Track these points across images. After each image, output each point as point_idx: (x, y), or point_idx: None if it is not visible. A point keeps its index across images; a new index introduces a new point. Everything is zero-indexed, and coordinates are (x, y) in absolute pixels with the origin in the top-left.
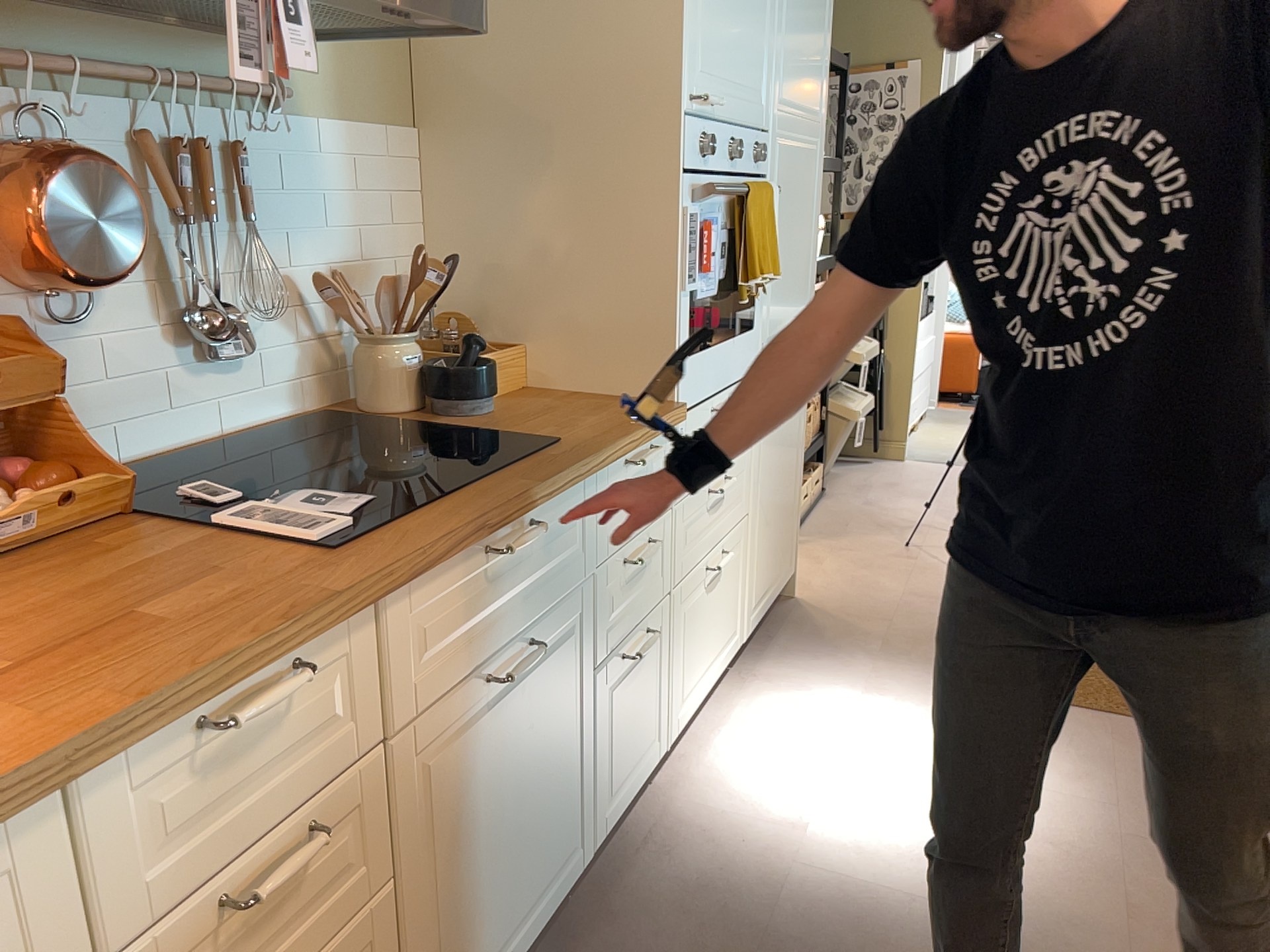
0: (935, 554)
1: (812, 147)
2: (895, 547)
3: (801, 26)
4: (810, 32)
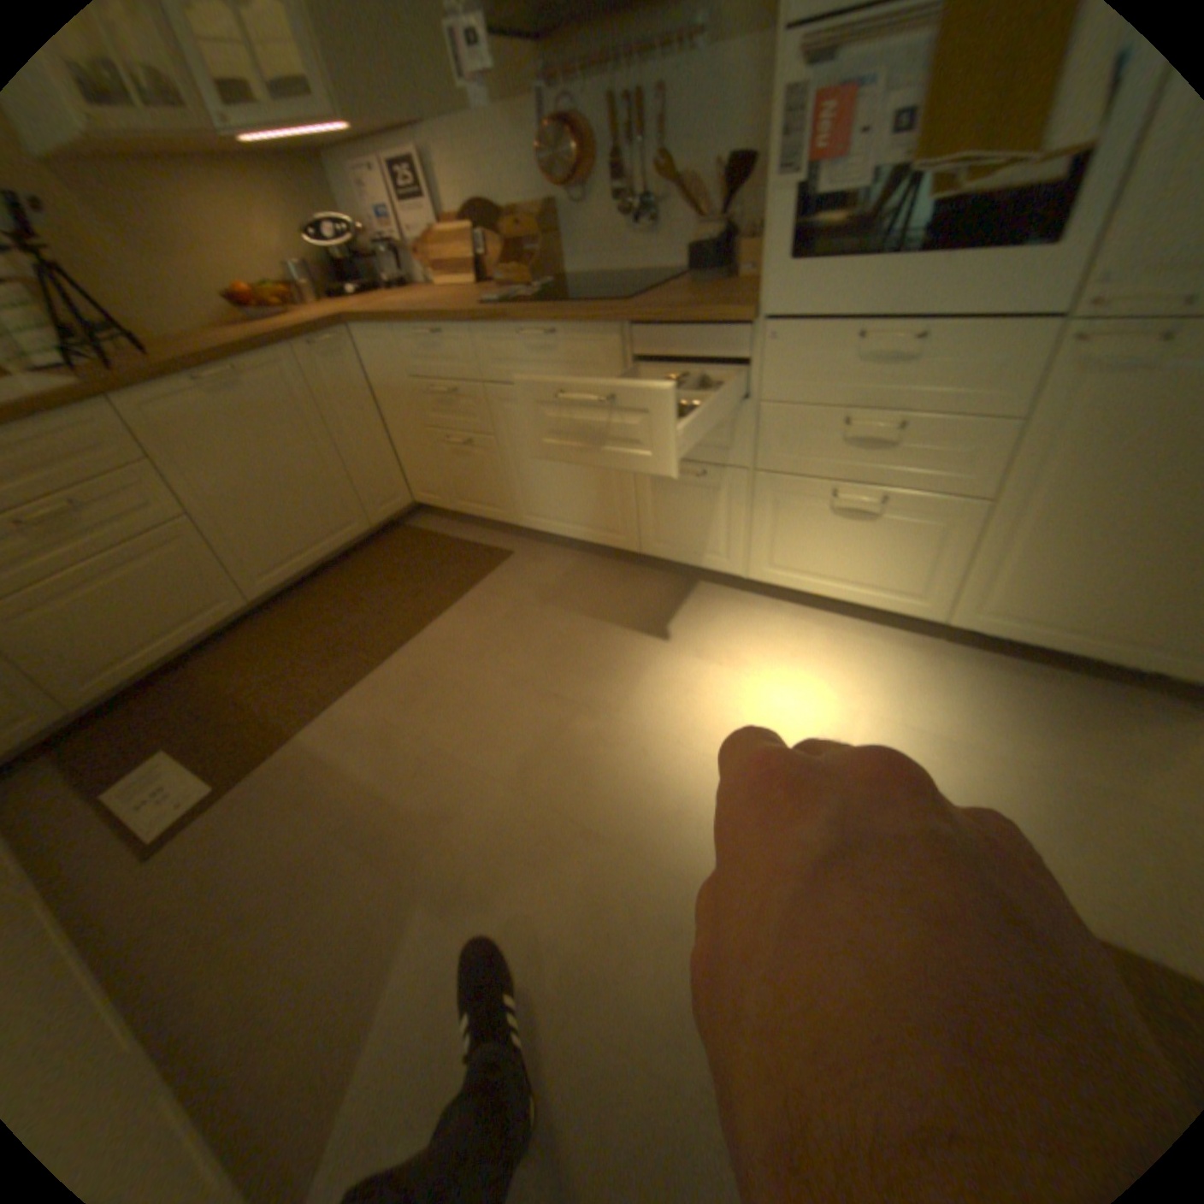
0: None
1: None
2: None
3: None
4: None
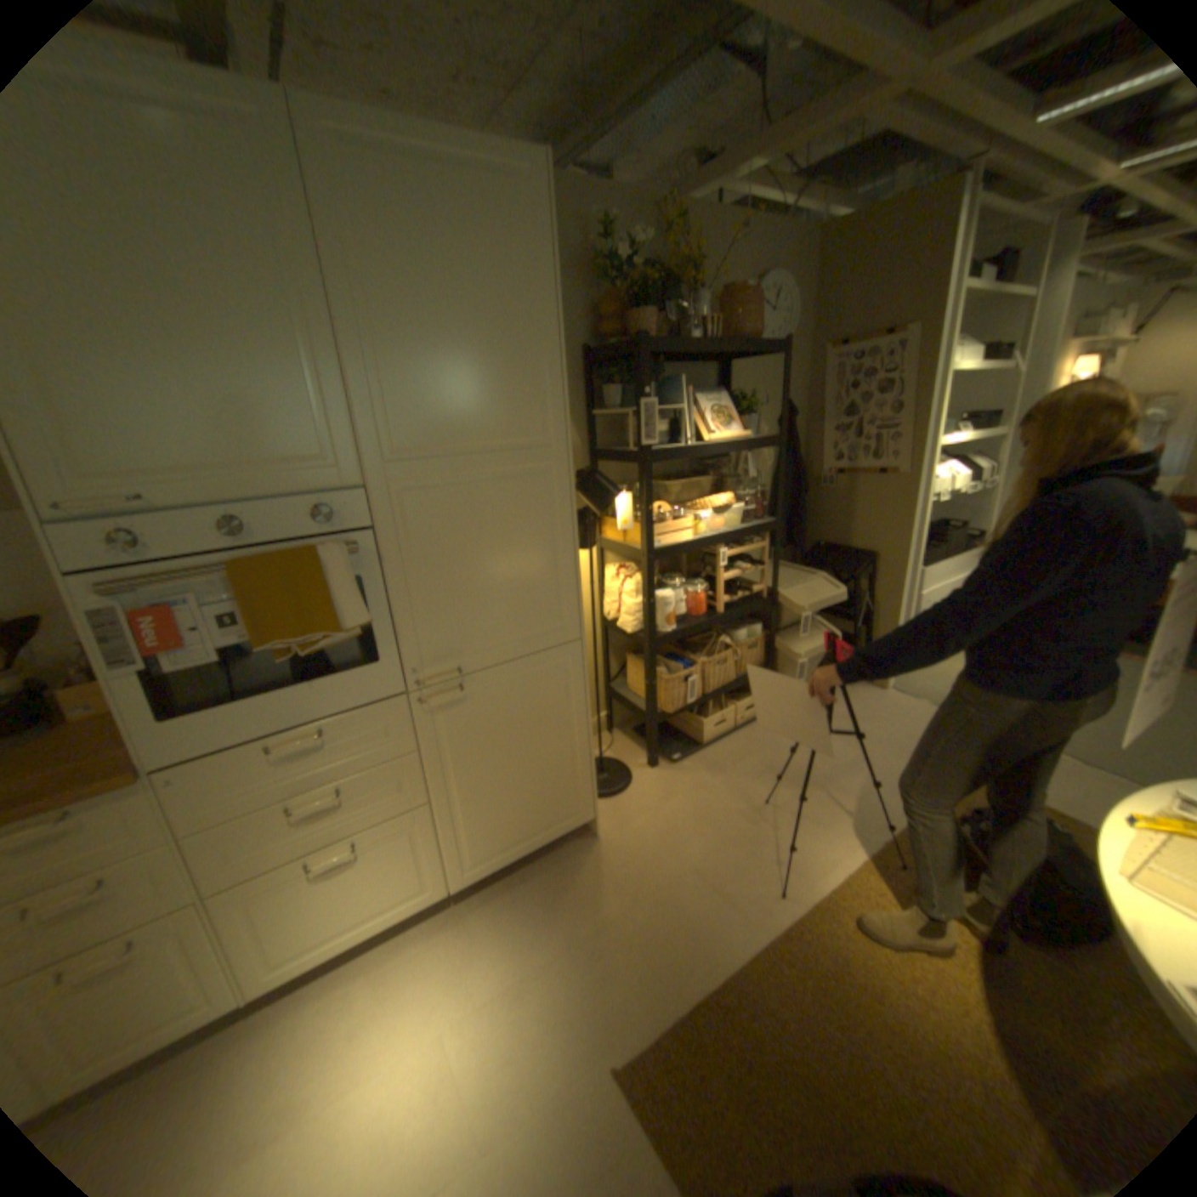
0: (781, 827)
1: (527, 471)
2: (753, 804)
3: (439, 365)
4: (473, 365)
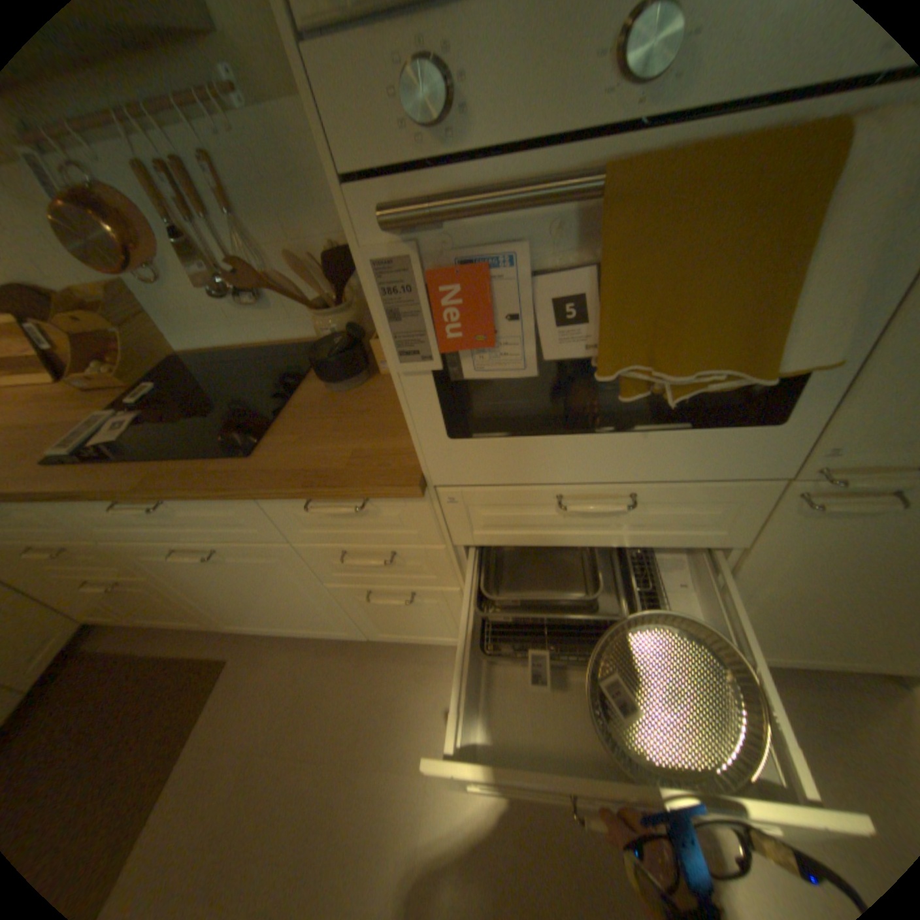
0: None
1: None
2: None
3: None
4: None
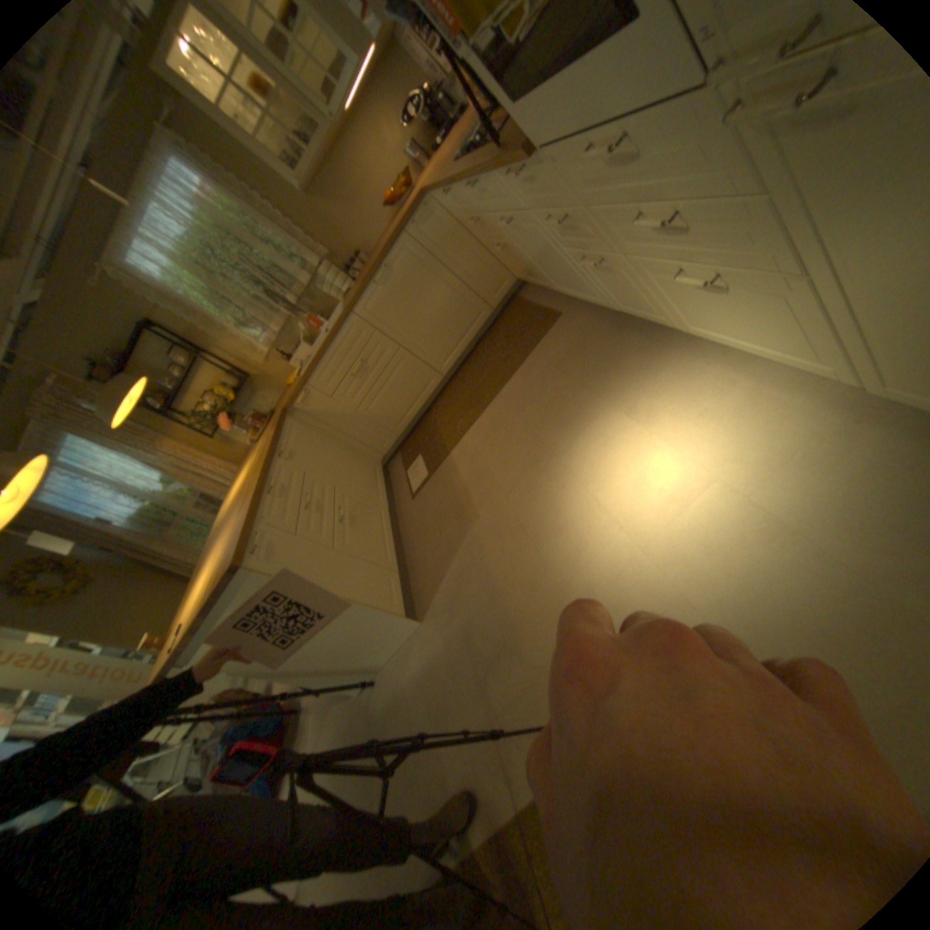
0: None
1: None
2: None
3: None
4: None
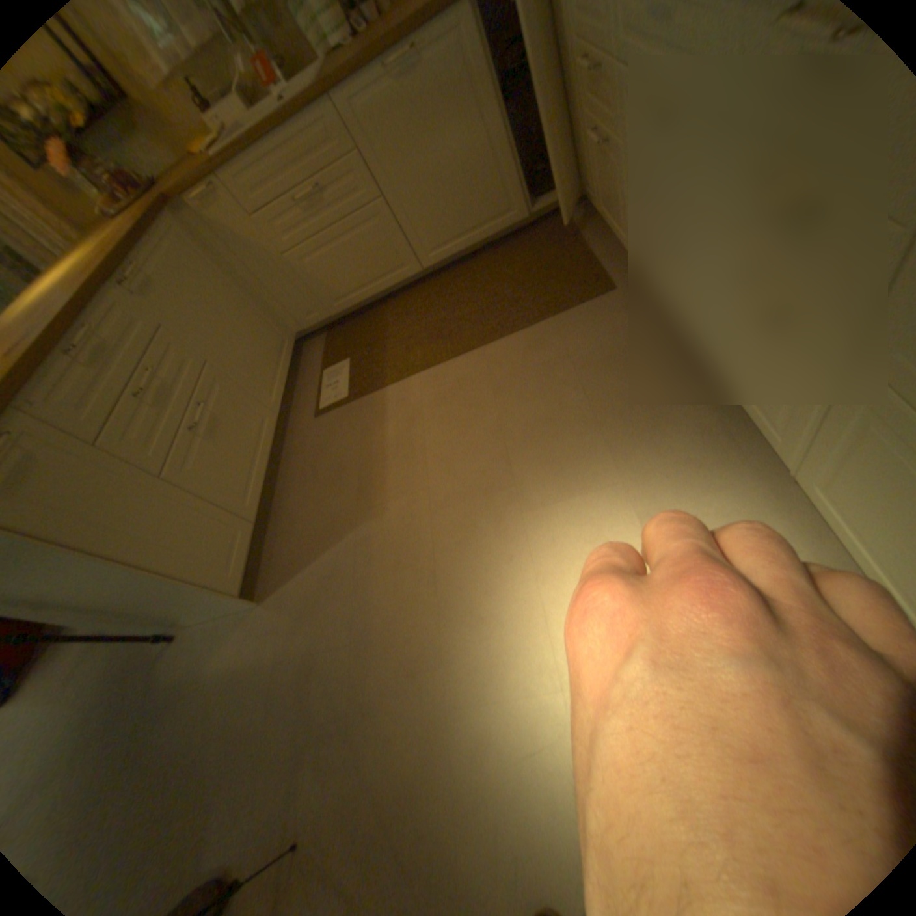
0: None
1: None
2: None
3: None
4: None
